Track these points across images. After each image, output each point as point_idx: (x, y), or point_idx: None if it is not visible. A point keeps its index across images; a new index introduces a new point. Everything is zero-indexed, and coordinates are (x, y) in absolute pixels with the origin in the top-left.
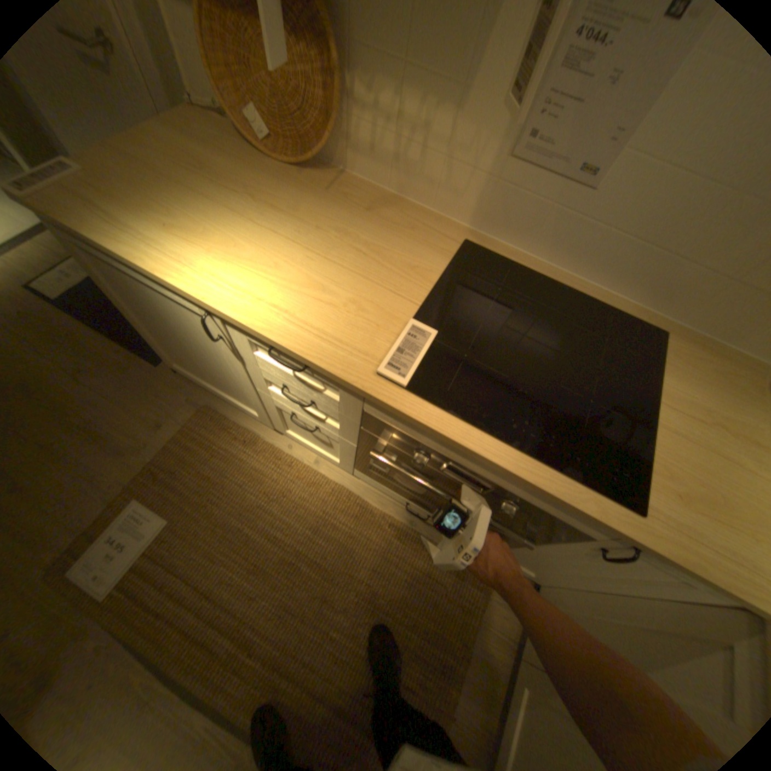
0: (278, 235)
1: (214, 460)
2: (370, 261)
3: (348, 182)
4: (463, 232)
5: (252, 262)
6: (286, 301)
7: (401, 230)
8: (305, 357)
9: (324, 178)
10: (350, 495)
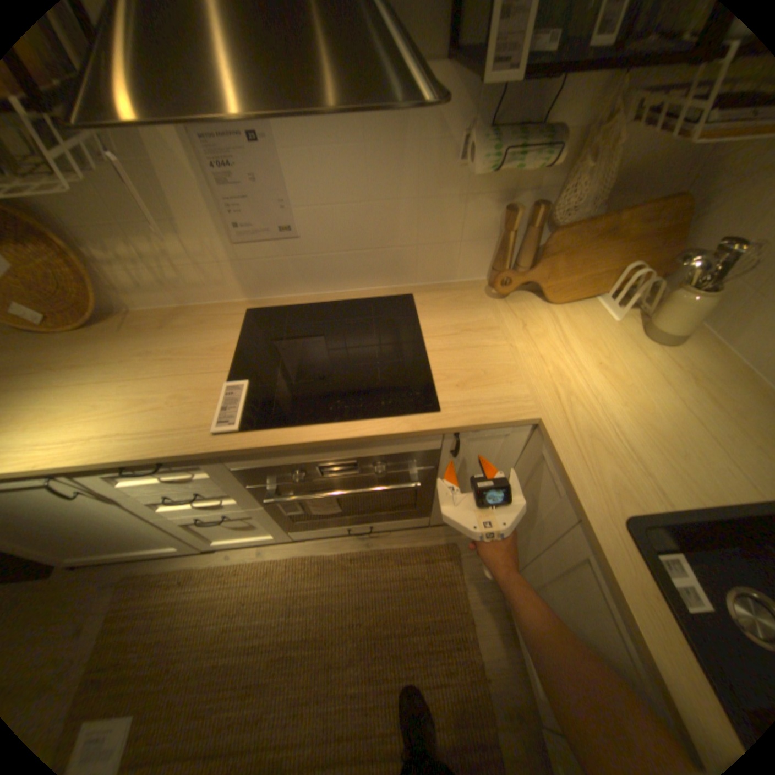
0: (86, 385)
1: (155, 621)
2: (176, 362)
3: (135, 317)
4: (244, 305)
5: (70, 416)
6: (113, 428)
7: (194, 328)
8: (147, 457)
9: (112, 324)
10: (302, 560)
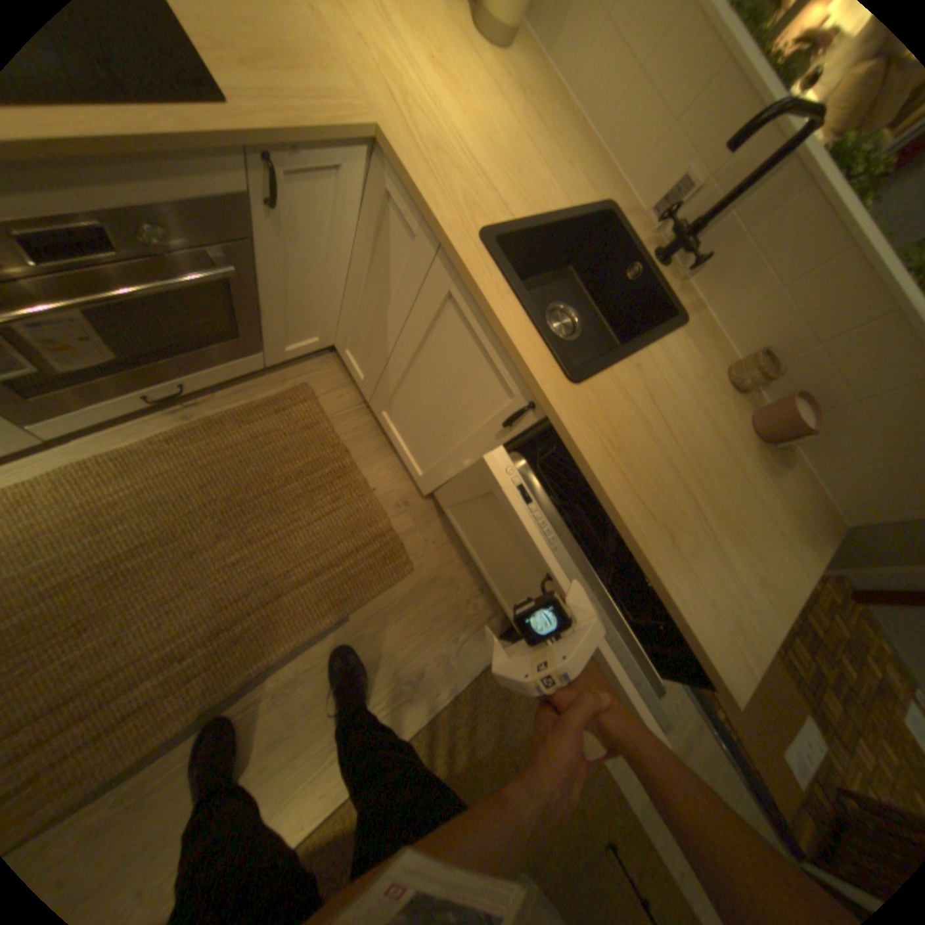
0: None
1: None
2: None
3: None
4: None
5: None
6: None
7: None
8: None
9: None
10: (81, 464)
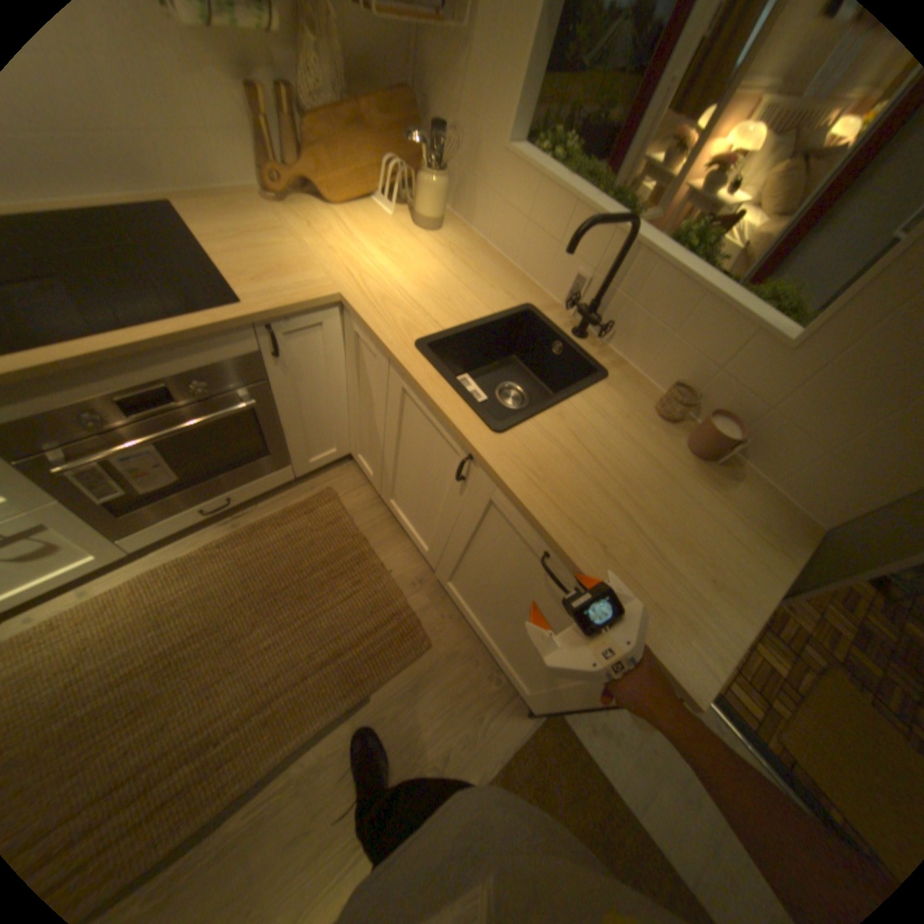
0: None
1: None
2: None
3: None
4: None
5: None
6: None
7: None
8: None
9: None
10: (154, 573)
